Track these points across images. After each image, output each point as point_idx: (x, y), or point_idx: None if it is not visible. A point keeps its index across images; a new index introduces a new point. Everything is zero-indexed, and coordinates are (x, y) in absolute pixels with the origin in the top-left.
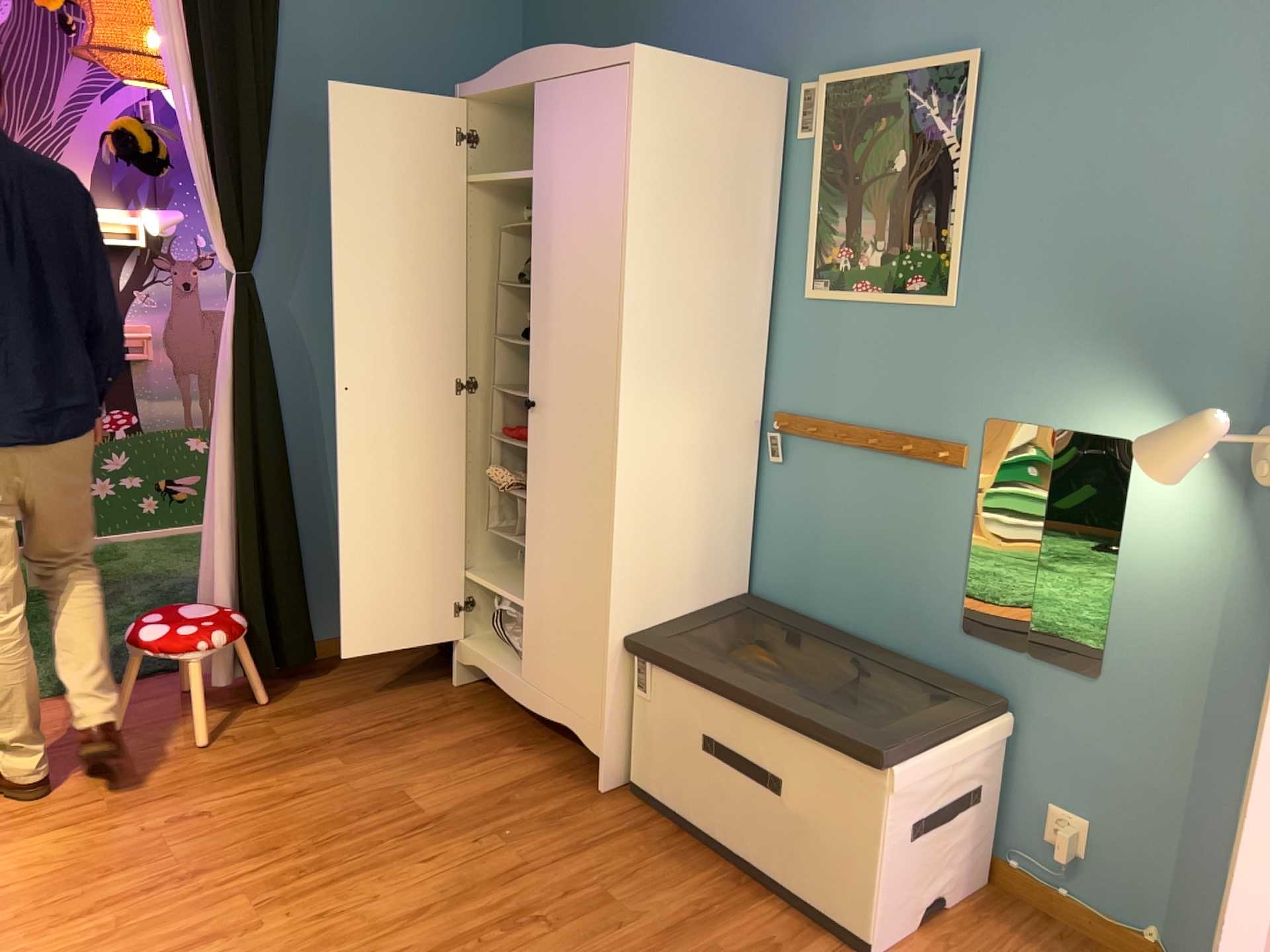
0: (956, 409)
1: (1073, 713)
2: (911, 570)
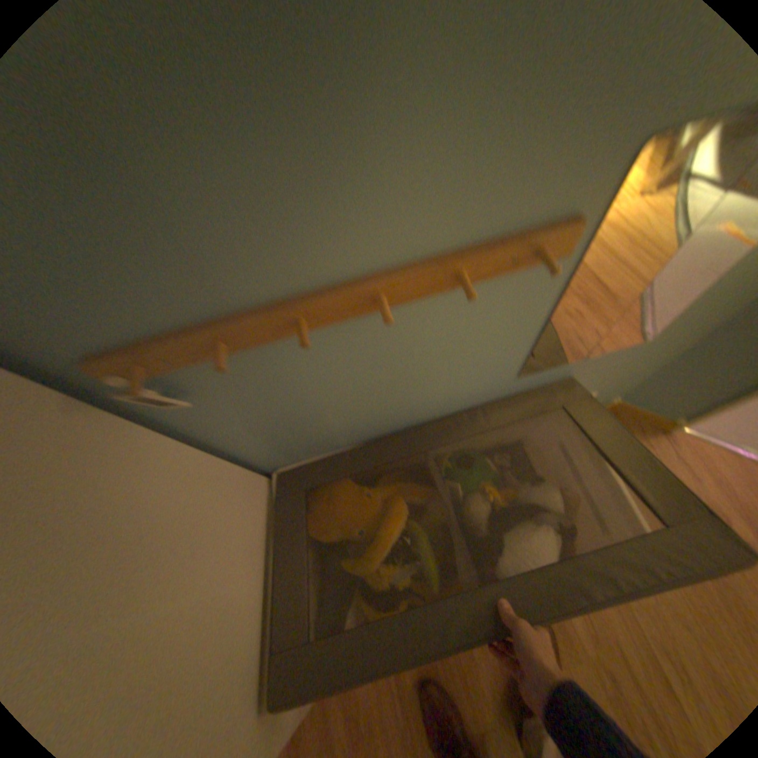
0: (572, 142)
1: (611, 362)
2: (457, 372)
